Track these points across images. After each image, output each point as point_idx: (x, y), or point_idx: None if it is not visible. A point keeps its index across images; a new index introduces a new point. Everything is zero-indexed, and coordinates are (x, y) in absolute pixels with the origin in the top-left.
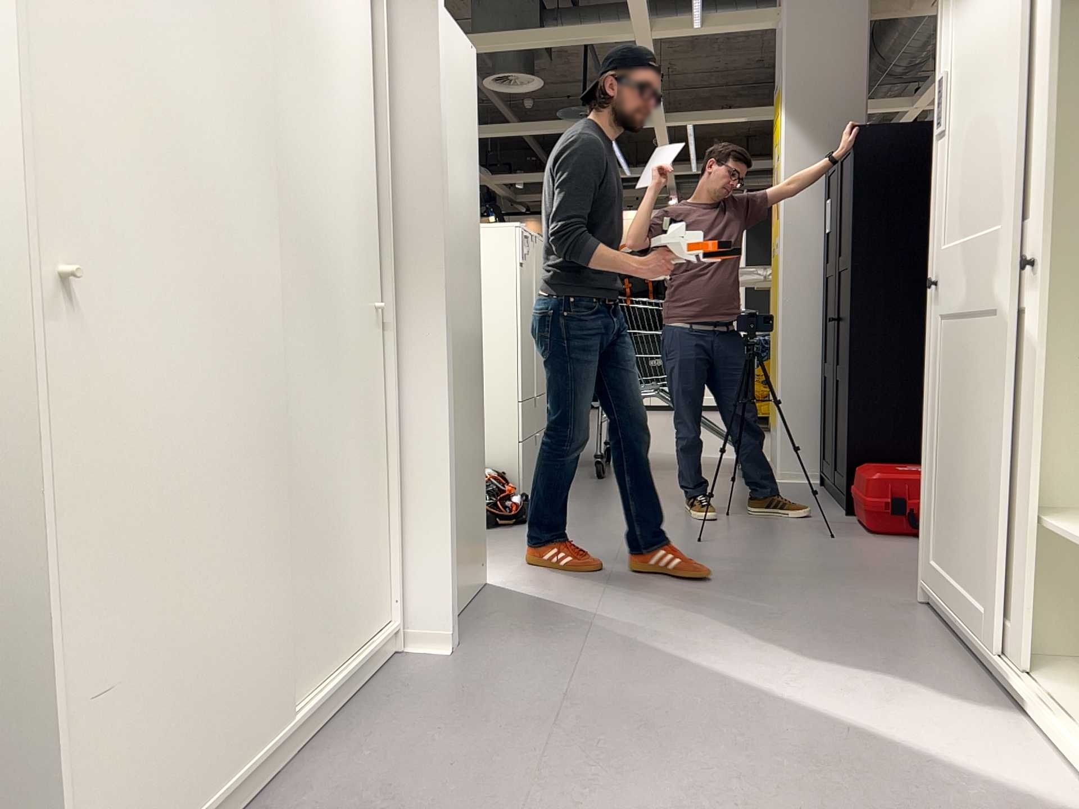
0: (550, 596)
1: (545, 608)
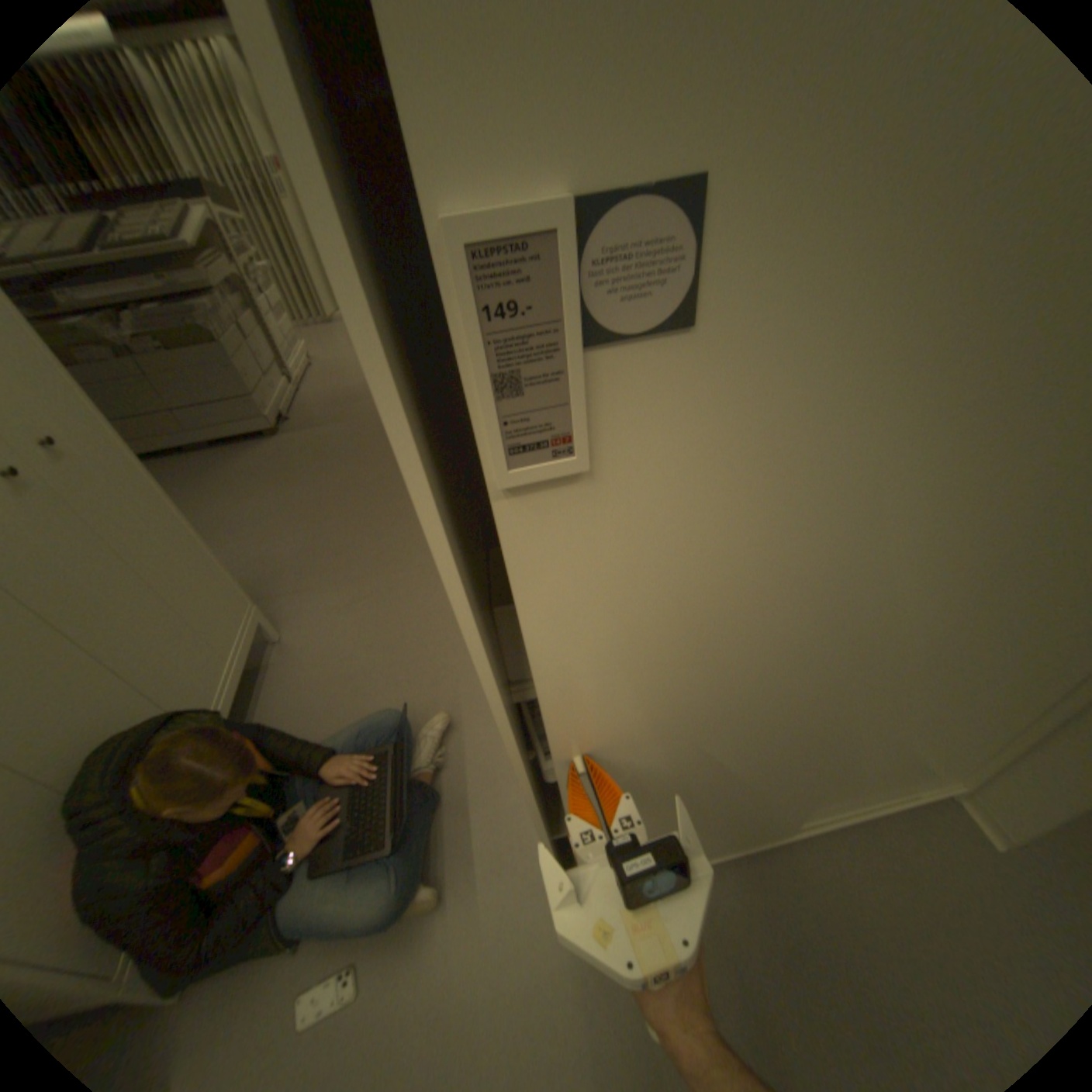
0: None
1: None
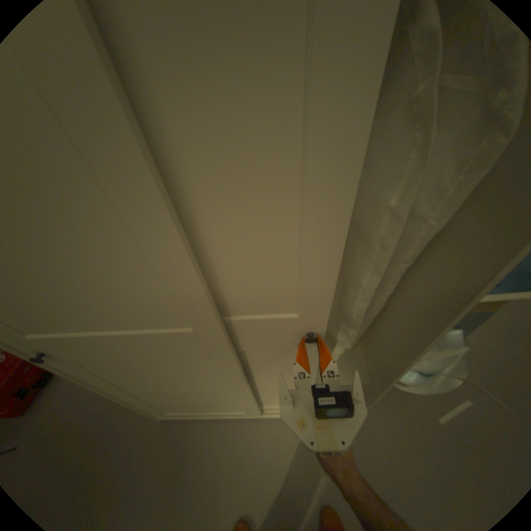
0: None
1: None
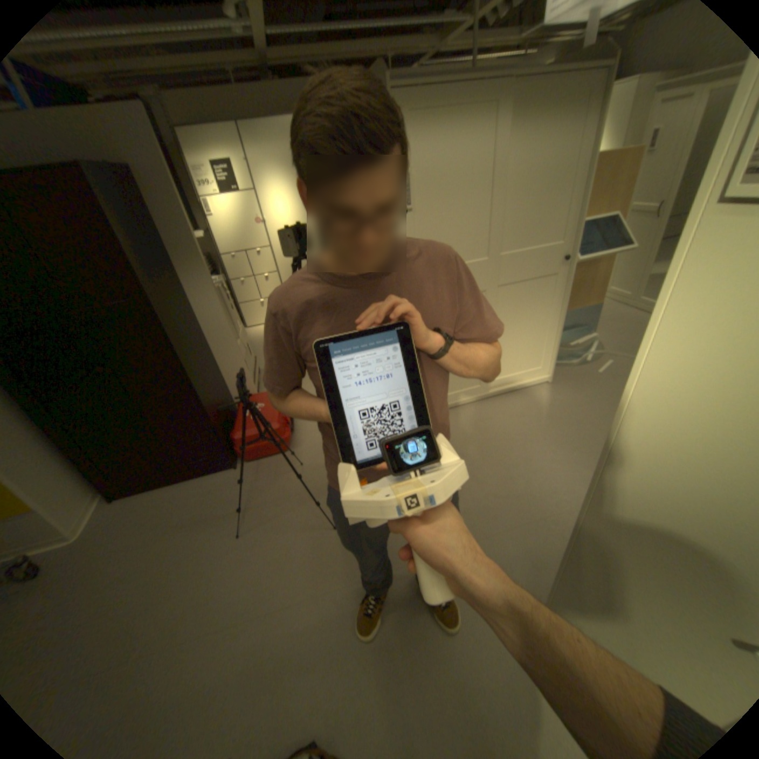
0: (523, 565)
1: (543, 556)
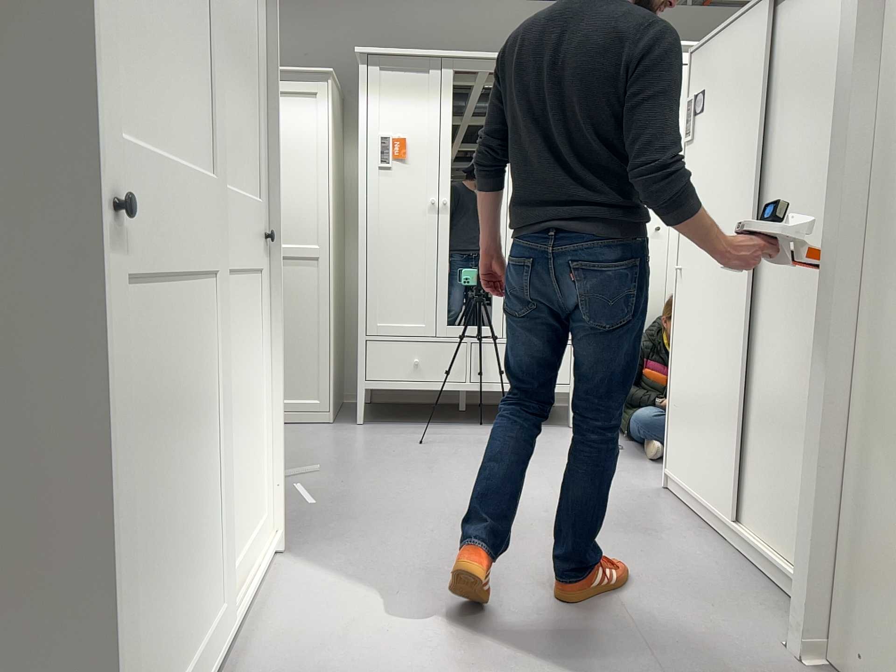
0: None
1: None
